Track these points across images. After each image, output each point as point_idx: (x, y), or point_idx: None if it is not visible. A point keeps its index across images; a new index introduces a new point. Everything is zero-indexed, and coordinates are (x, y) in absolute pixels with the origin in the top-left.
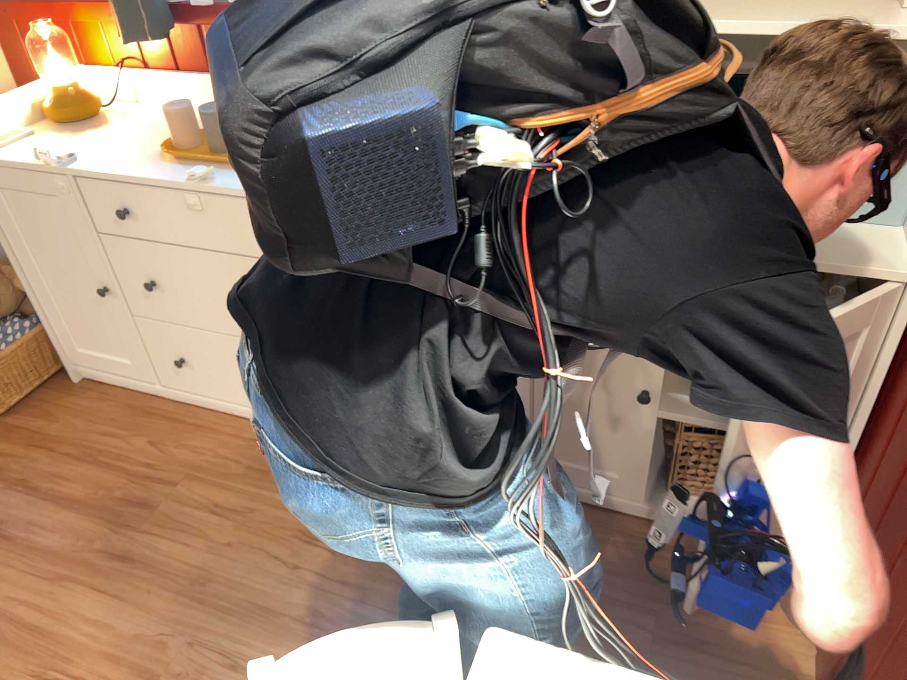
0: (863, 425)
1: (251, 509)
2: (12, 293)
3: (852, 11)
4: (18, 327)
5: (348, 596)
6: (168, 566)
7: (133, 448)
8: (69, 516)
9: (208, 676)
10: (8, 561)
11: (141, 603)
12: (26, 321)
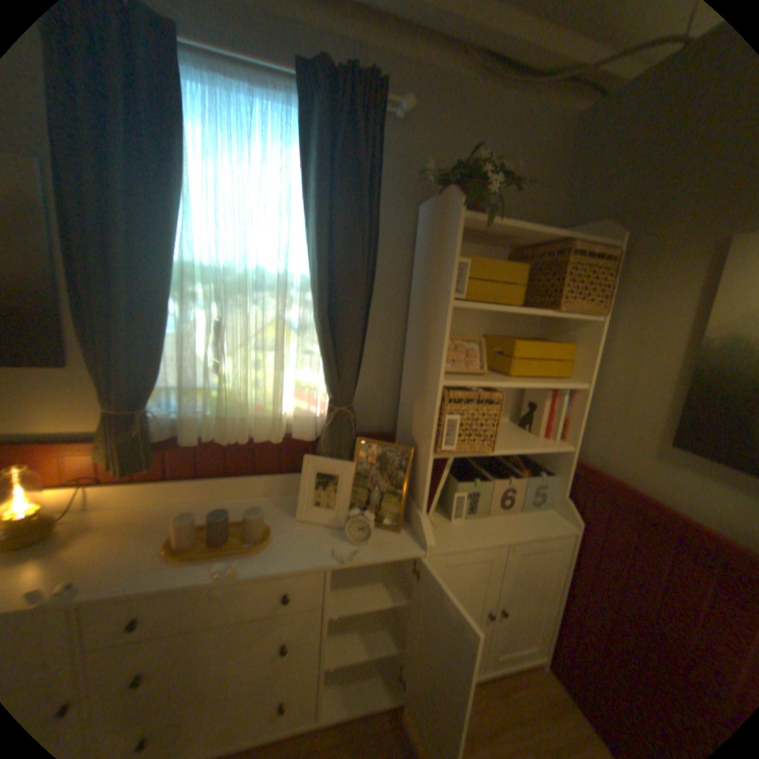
0: (572, 595)
1: None
2: None
3: (520, 434)
4: None
5: None
6: None
7: None
8: None
9: None
10: None
11: None
12: None
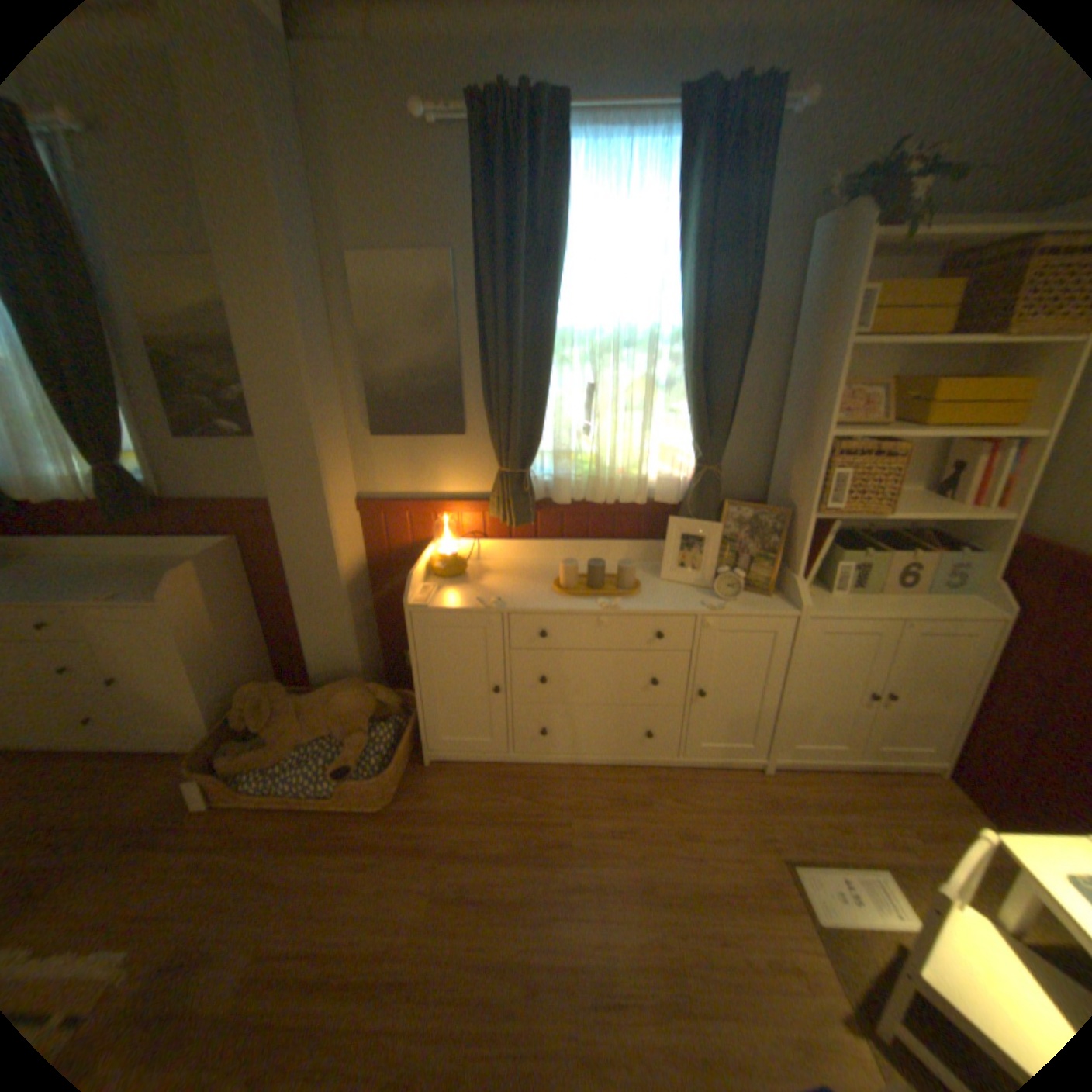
0: (990, 692)
1: (634, 833)
2: (368, 705)
3: (936, 500)
4: (376, 732)
5: (749, 875)
6: (613, 893)
7: (508, 810)
8: (504, 879)
9: (714, 968)
10: (483, 931)
11: (618, 929)
12: (378, 726)
